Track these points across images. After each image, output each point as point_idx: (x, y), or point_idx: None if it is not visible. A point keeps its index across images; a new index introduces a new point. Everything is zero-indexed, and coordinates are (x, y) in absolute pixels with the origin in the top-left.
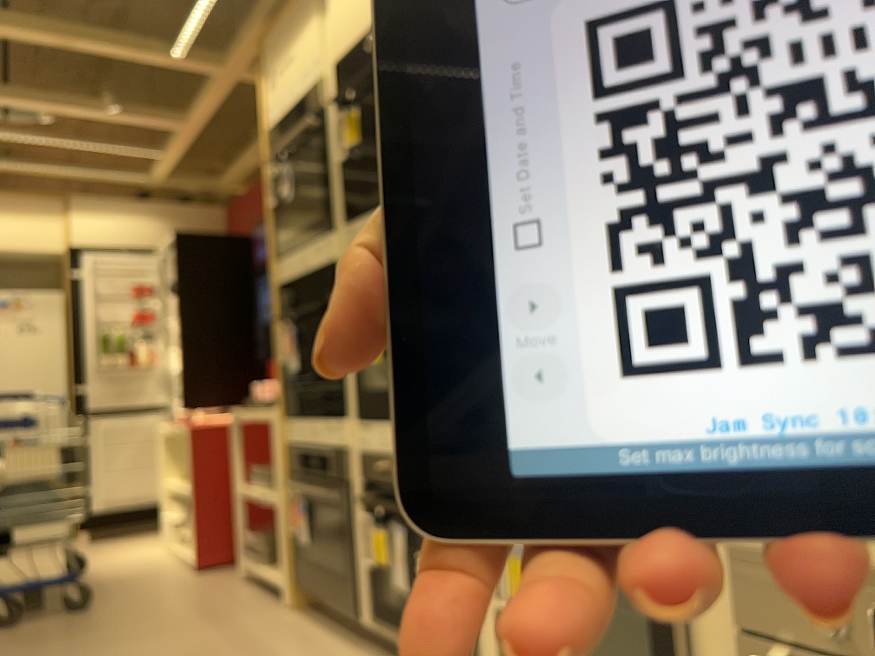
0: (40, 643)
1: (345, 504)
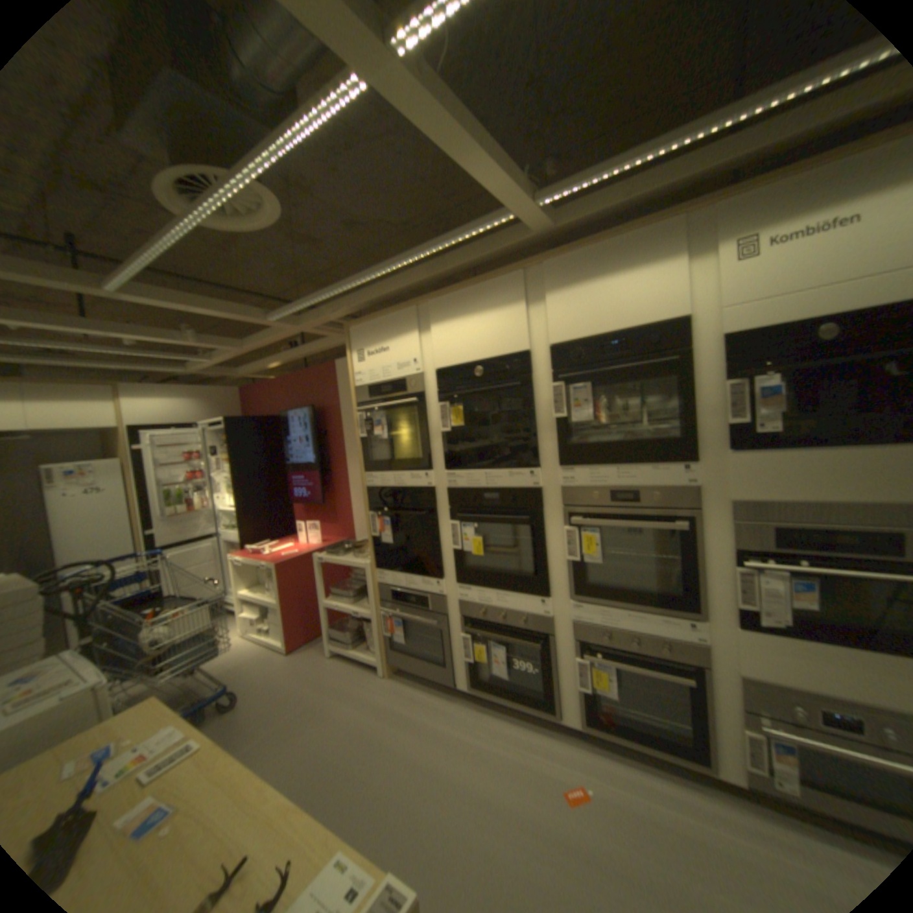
0: (226, 749)
1: (443, 628)
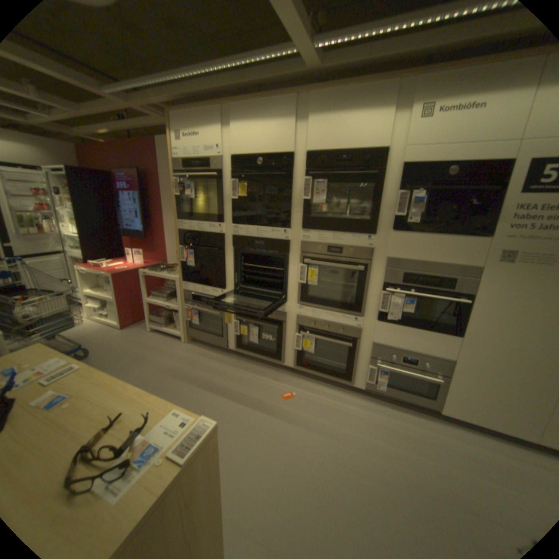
0: None
1: (224, 316)
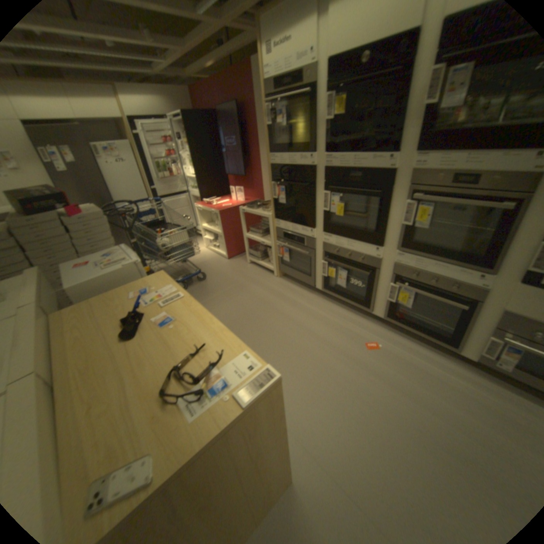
0: (203, 296)
1: (312, 256)
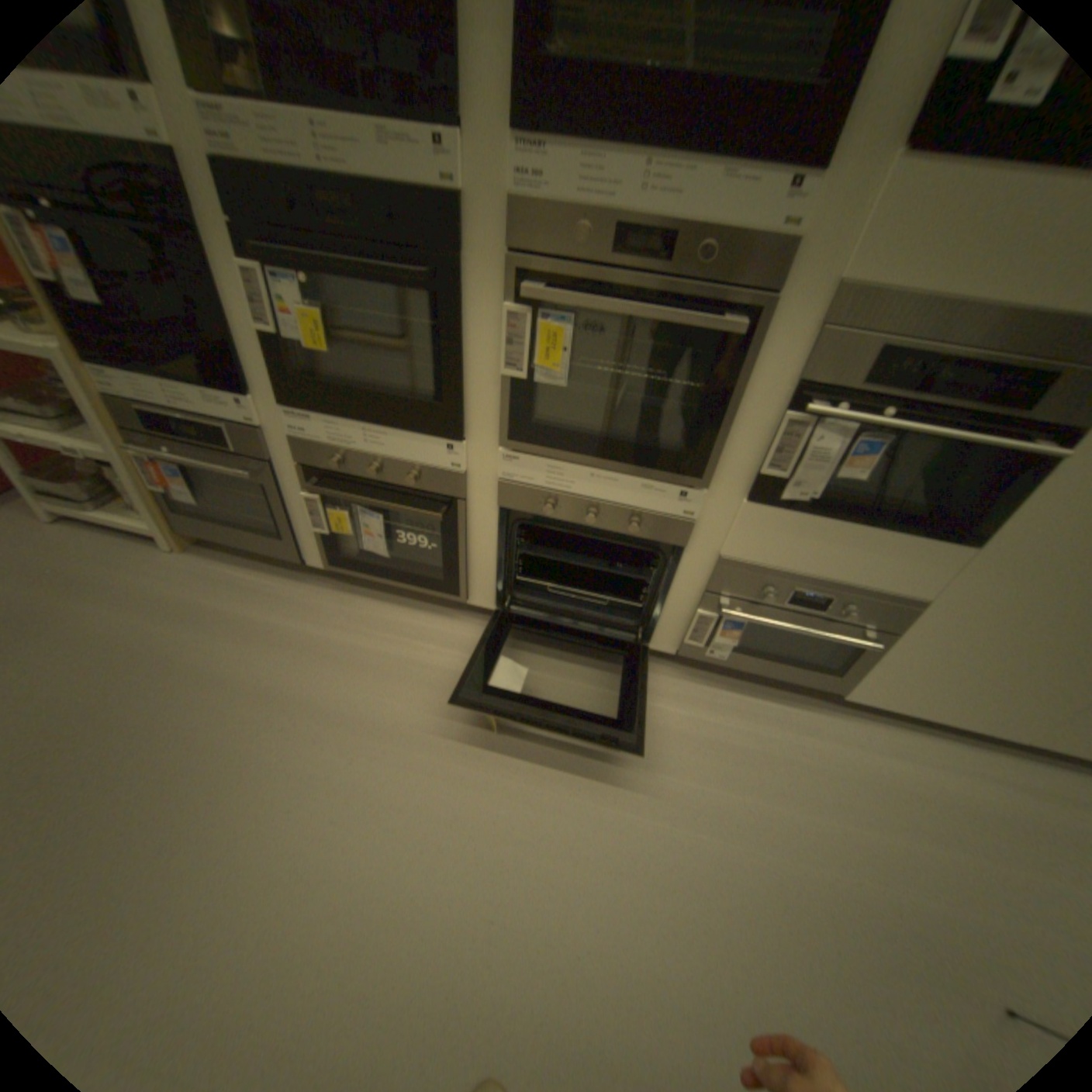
0: None
1: (267, 481)
